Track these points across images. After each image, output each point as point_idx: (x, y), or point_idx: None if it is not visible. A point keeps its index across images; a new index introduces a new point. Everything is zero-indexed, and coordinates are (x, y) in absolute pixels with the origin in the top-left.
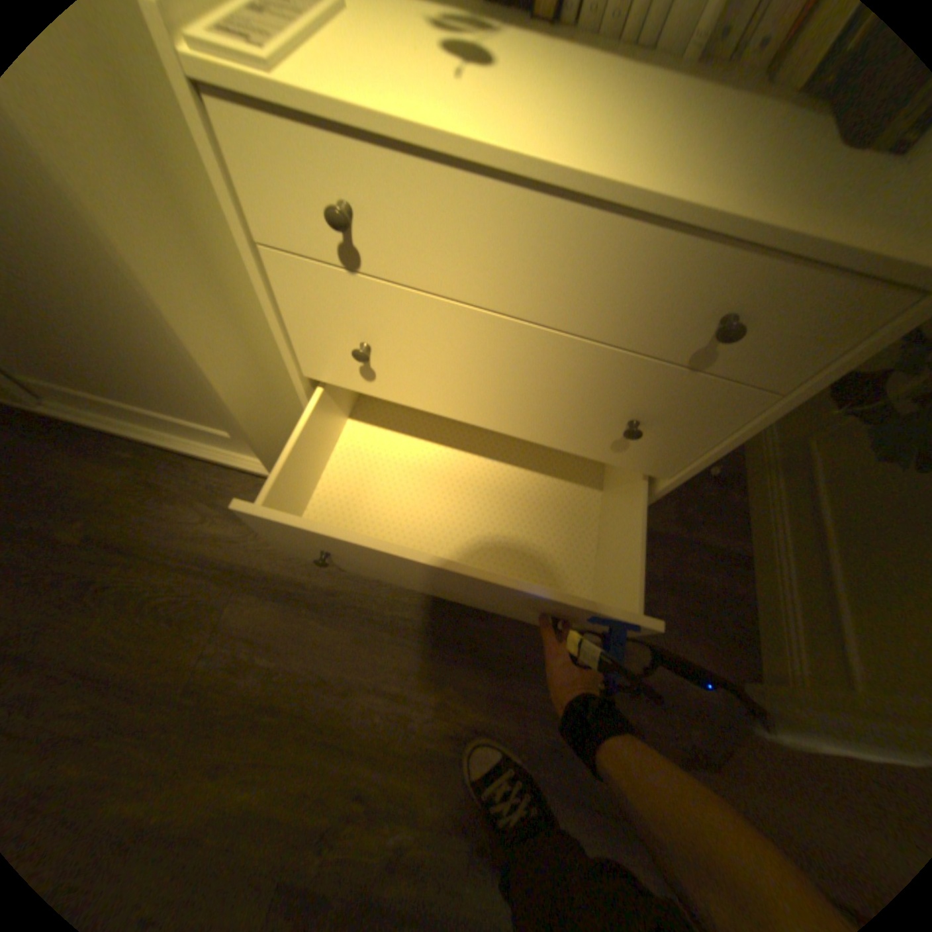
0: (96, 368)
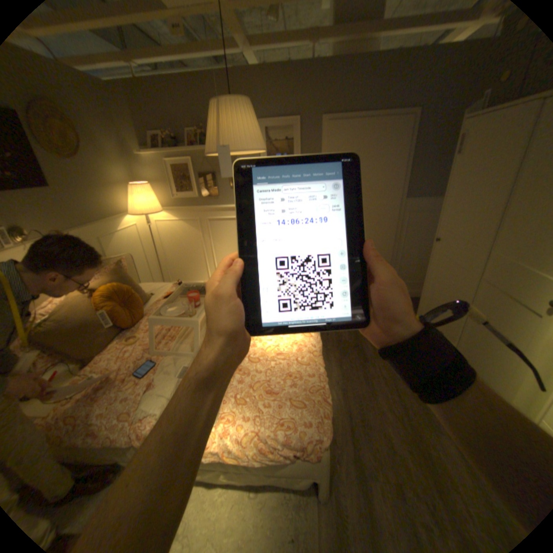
0: (482, 373)
